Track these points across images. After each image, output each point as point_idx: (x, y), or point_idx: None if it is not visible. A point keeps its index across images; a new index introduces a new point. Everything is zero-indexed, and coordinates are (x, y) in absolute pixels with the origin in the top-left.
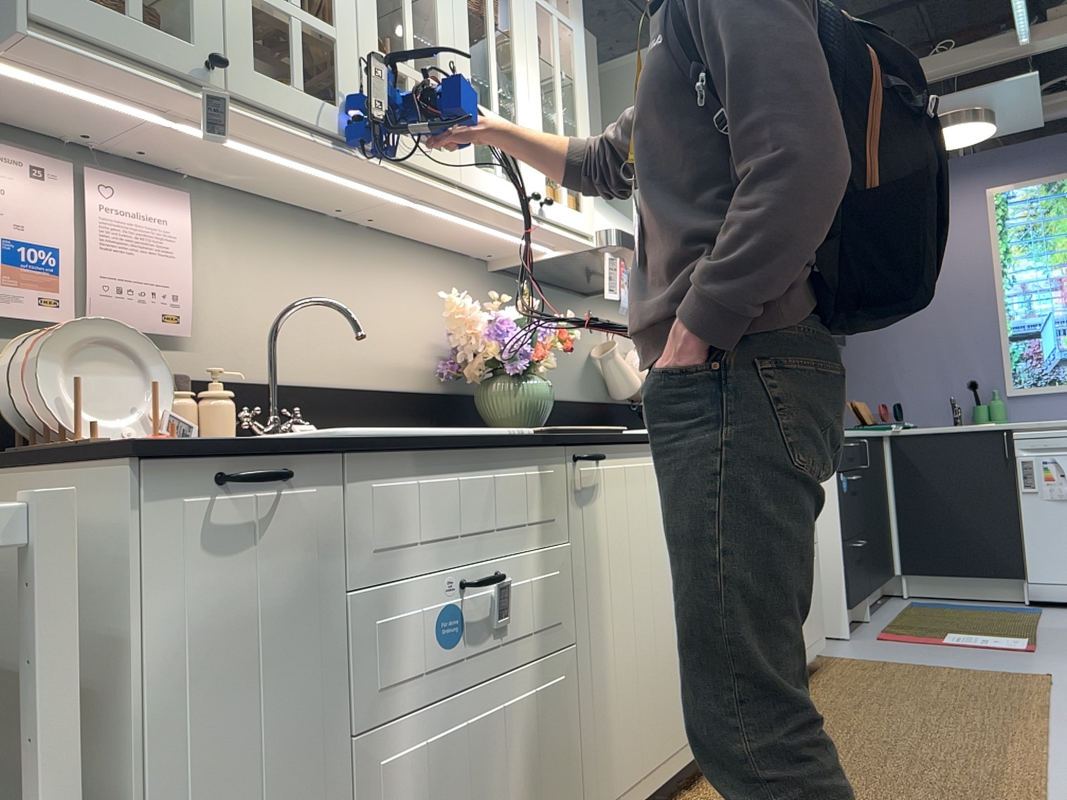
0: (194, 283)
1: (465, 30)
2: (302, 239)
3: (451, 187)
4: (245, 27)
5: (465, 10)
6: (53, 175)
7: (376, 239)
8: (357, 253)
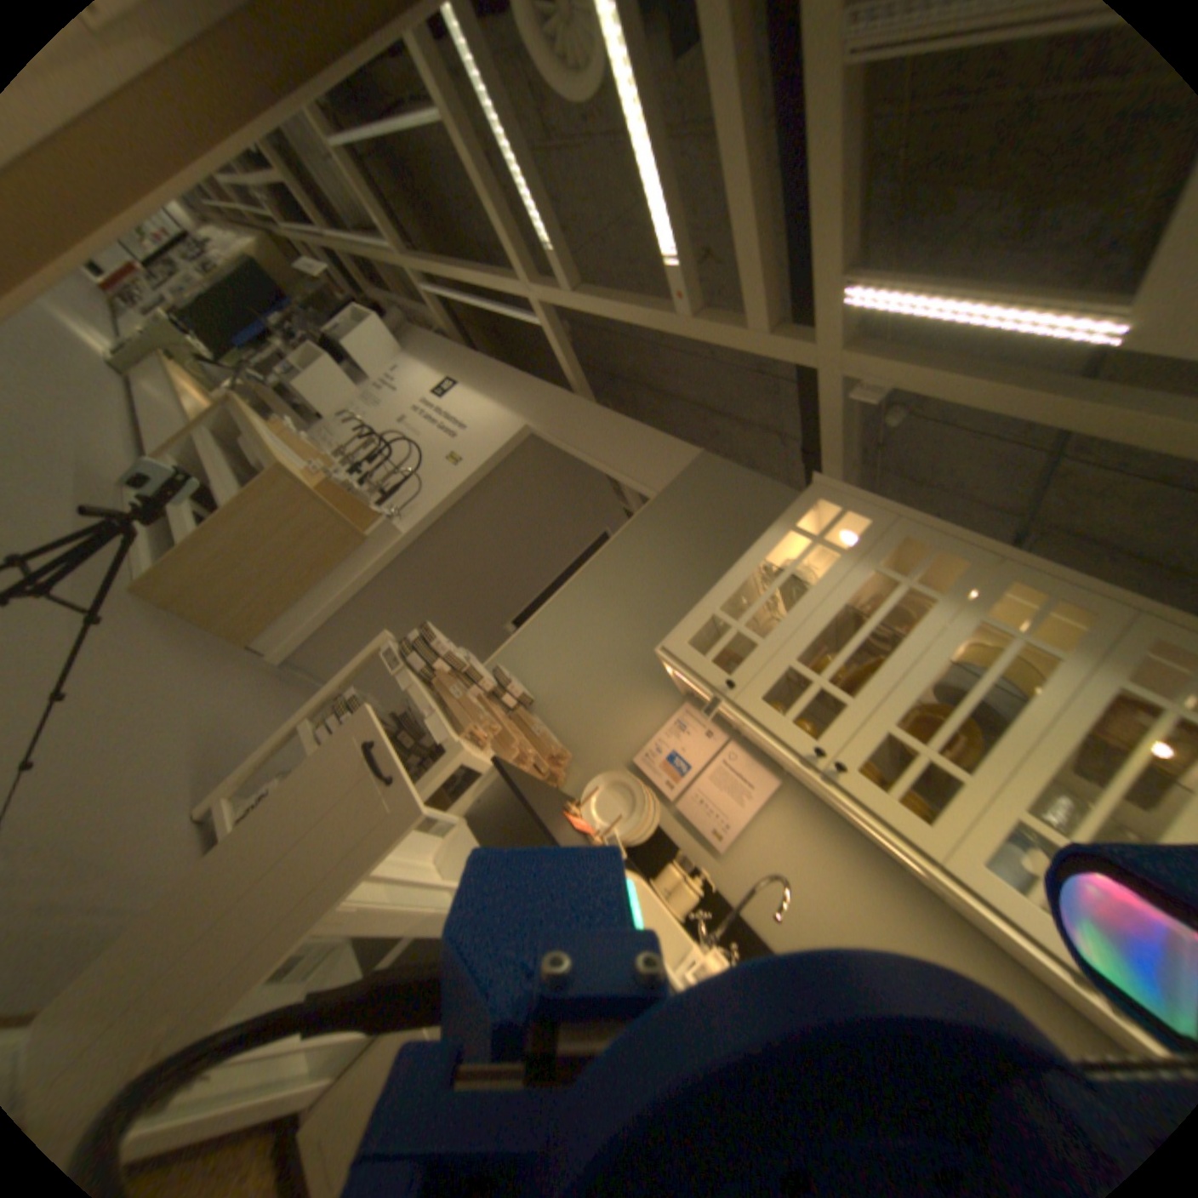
0: (753, 834)
1: (1062, 754)
2: (863, 868)
3: (929, 864)
4: (773, 680)
5: (1075, 737)
6: (716, 740)
7: (962, 929)
8: (924, 921)
